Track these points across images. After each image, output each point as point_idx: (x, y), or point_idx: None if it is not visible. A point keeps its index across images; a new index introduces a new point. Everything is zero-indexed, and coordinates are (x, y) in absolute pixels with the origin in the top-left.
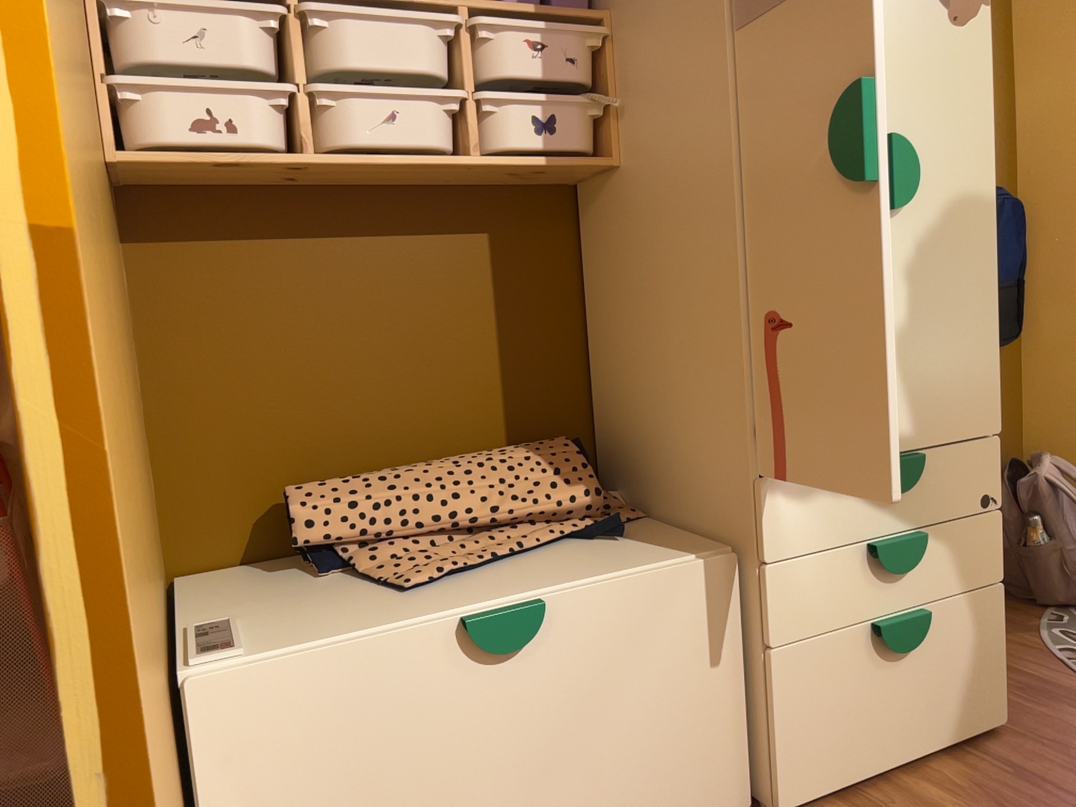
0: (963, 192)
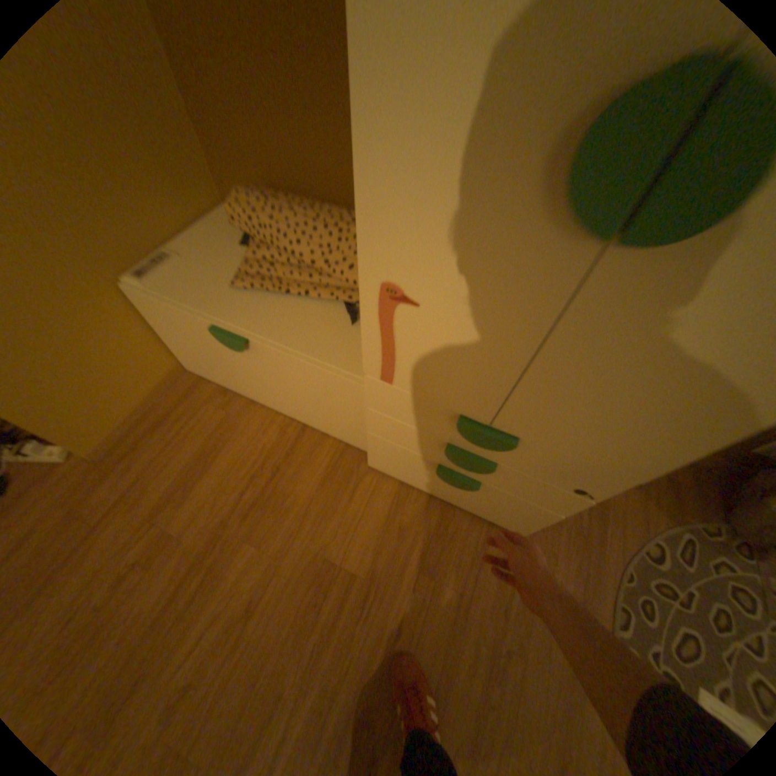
0: None
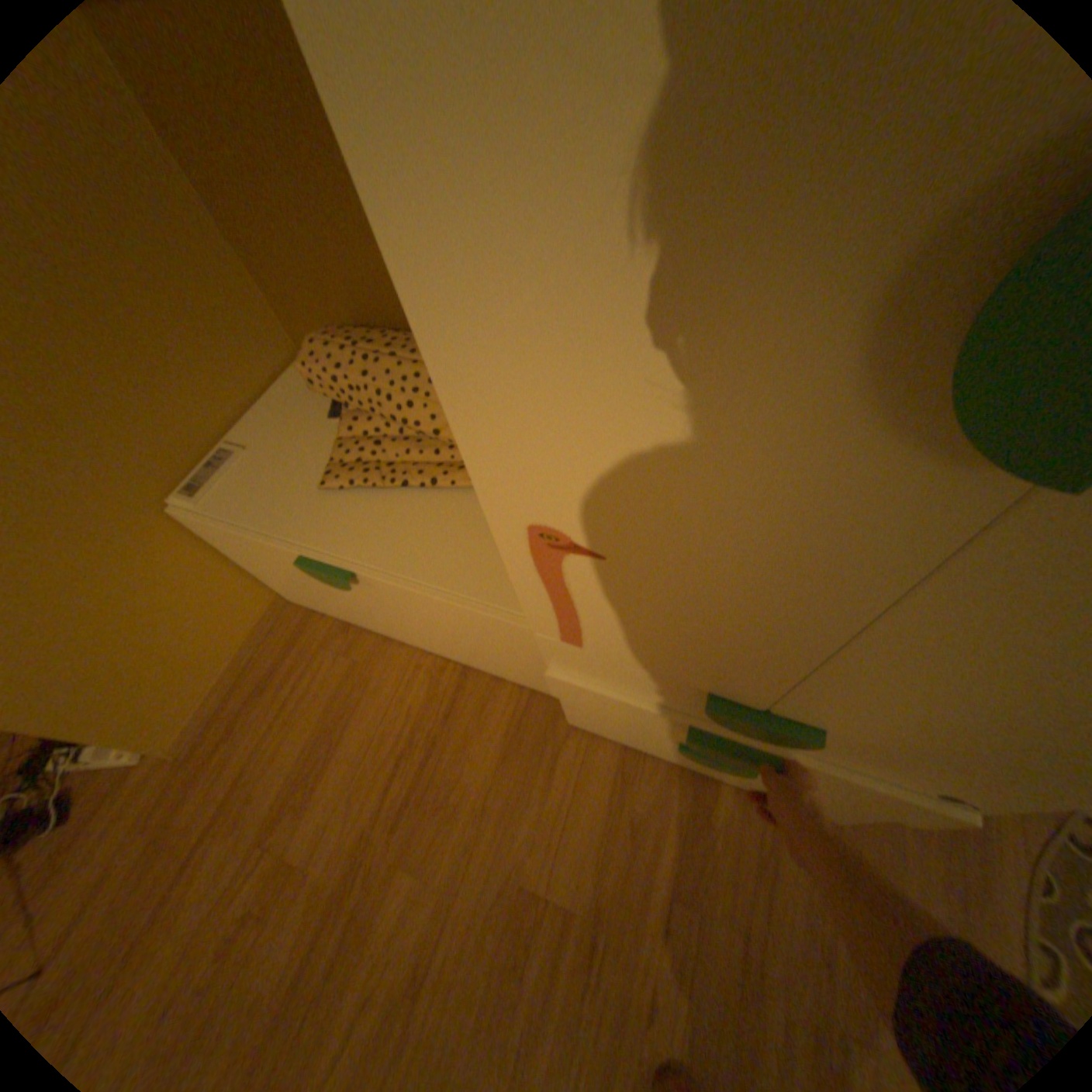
0: None
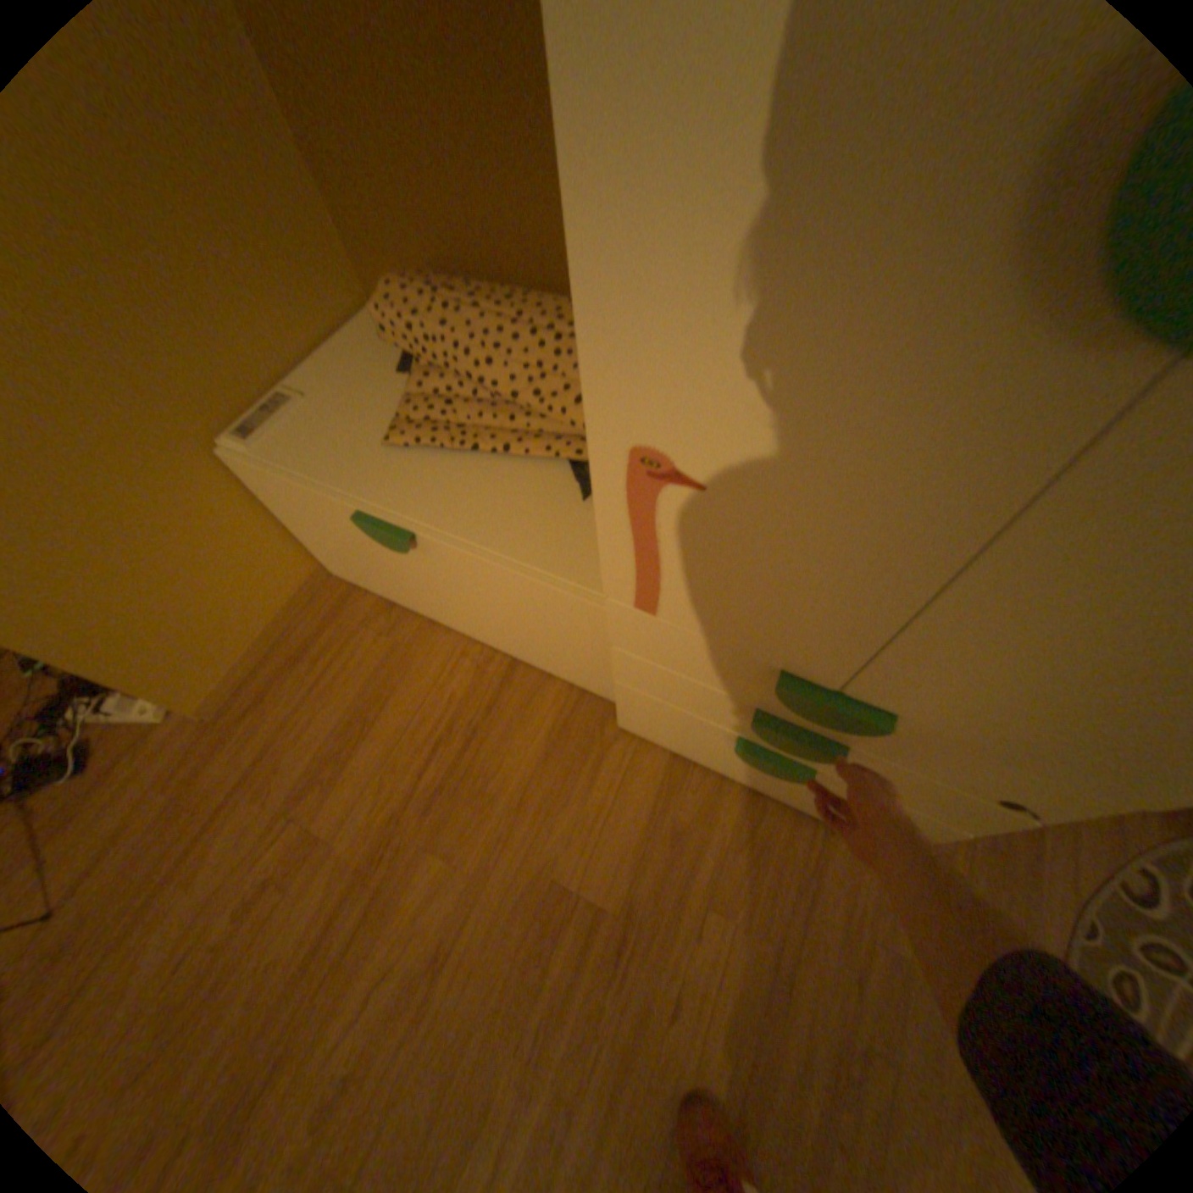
0: None
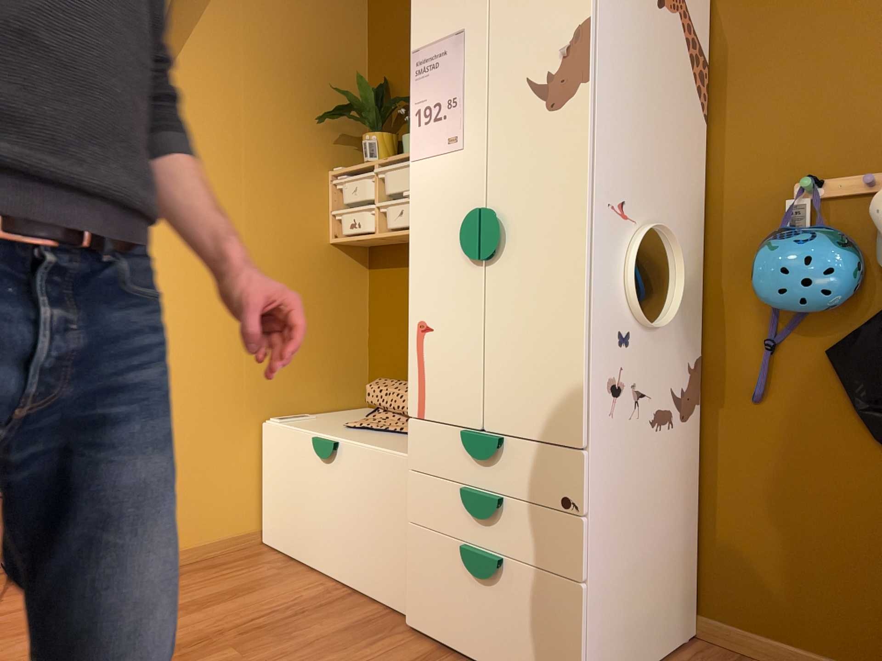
0: (553, 241)
